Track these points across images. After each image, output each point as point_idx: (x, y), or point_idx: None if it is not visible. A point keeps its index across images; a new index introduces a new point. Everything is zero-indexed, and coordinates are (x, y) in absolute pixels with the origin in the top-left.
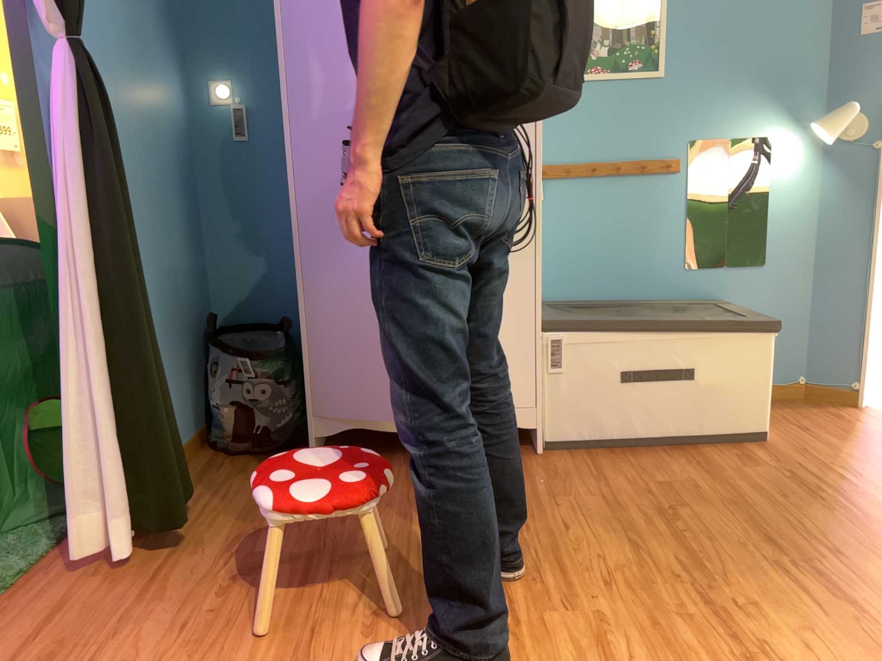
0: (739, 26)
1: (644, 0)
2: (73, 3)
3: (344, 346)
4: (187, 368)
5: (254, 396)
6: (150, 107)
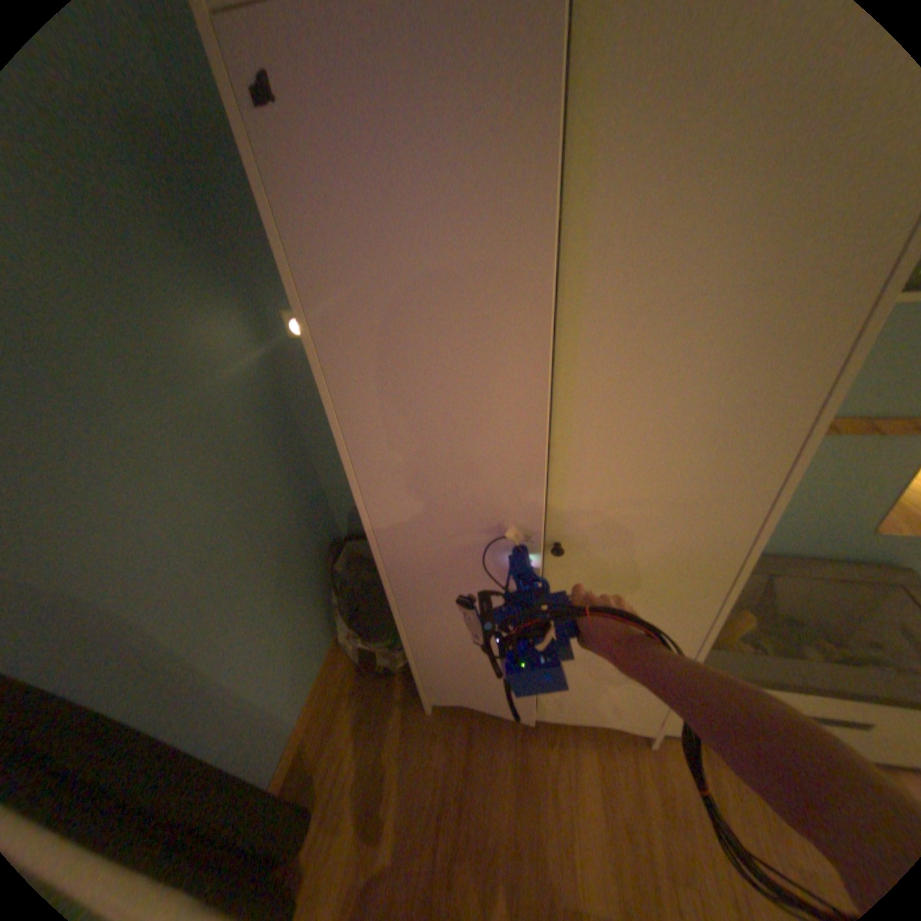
0: None
1: None
2: None
3: (456, 663)
4: (311, 611)
5: (374, 649)
6: (188, 410)
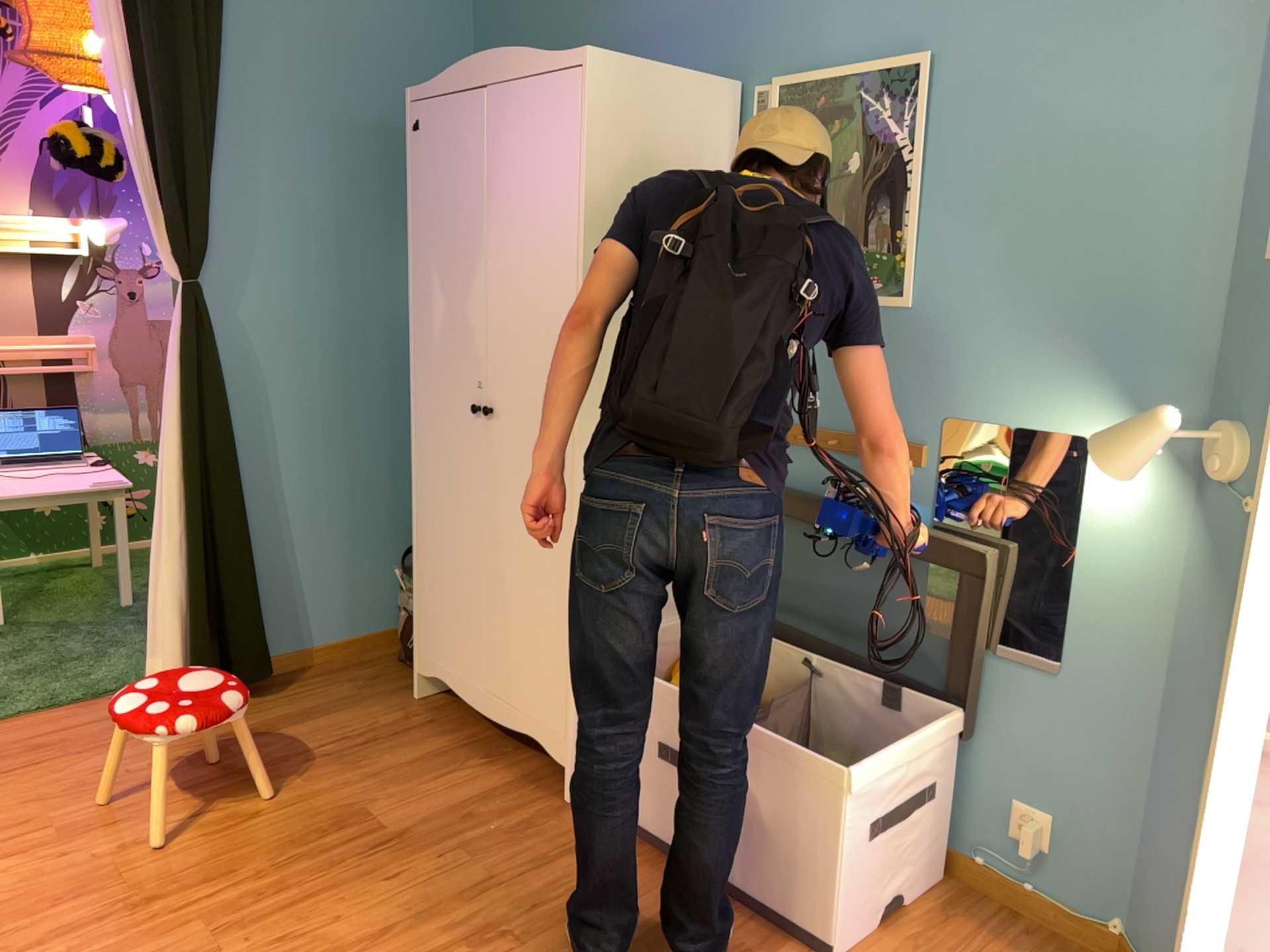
0: (1041, 226)
1: (890, 182)
2: (187, 251)
3: (436, 587)
4: (391, 560)
5: (410, 609)
6: (377, 305)
